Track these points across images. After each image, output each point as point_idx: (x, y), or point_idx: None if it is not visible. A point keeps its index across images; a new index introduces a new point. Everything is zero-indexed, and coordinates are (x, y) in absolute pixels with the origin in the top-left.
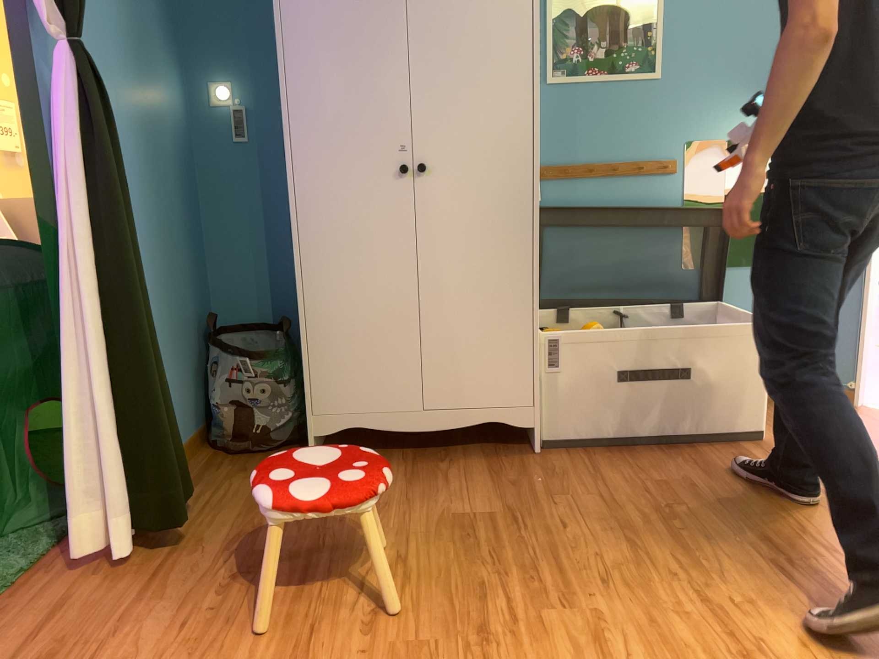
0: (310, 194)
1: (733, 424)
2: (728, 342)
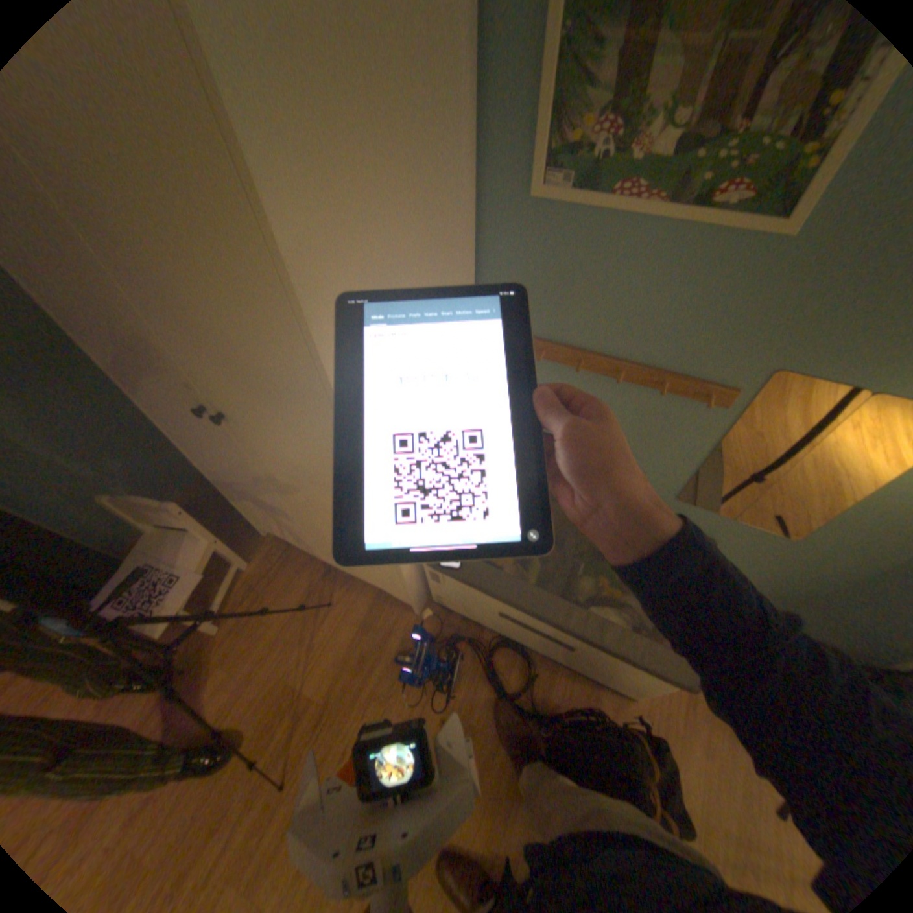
0: (138, 391)
1: (610, 689)
2: (628, 669)
